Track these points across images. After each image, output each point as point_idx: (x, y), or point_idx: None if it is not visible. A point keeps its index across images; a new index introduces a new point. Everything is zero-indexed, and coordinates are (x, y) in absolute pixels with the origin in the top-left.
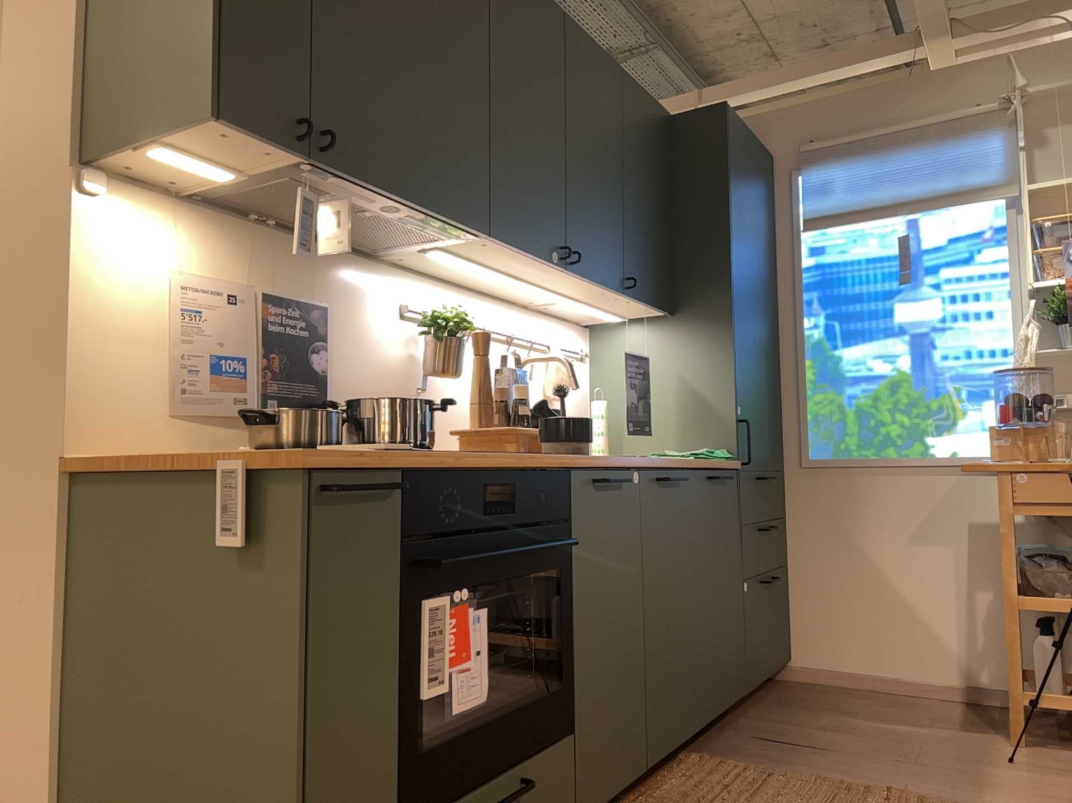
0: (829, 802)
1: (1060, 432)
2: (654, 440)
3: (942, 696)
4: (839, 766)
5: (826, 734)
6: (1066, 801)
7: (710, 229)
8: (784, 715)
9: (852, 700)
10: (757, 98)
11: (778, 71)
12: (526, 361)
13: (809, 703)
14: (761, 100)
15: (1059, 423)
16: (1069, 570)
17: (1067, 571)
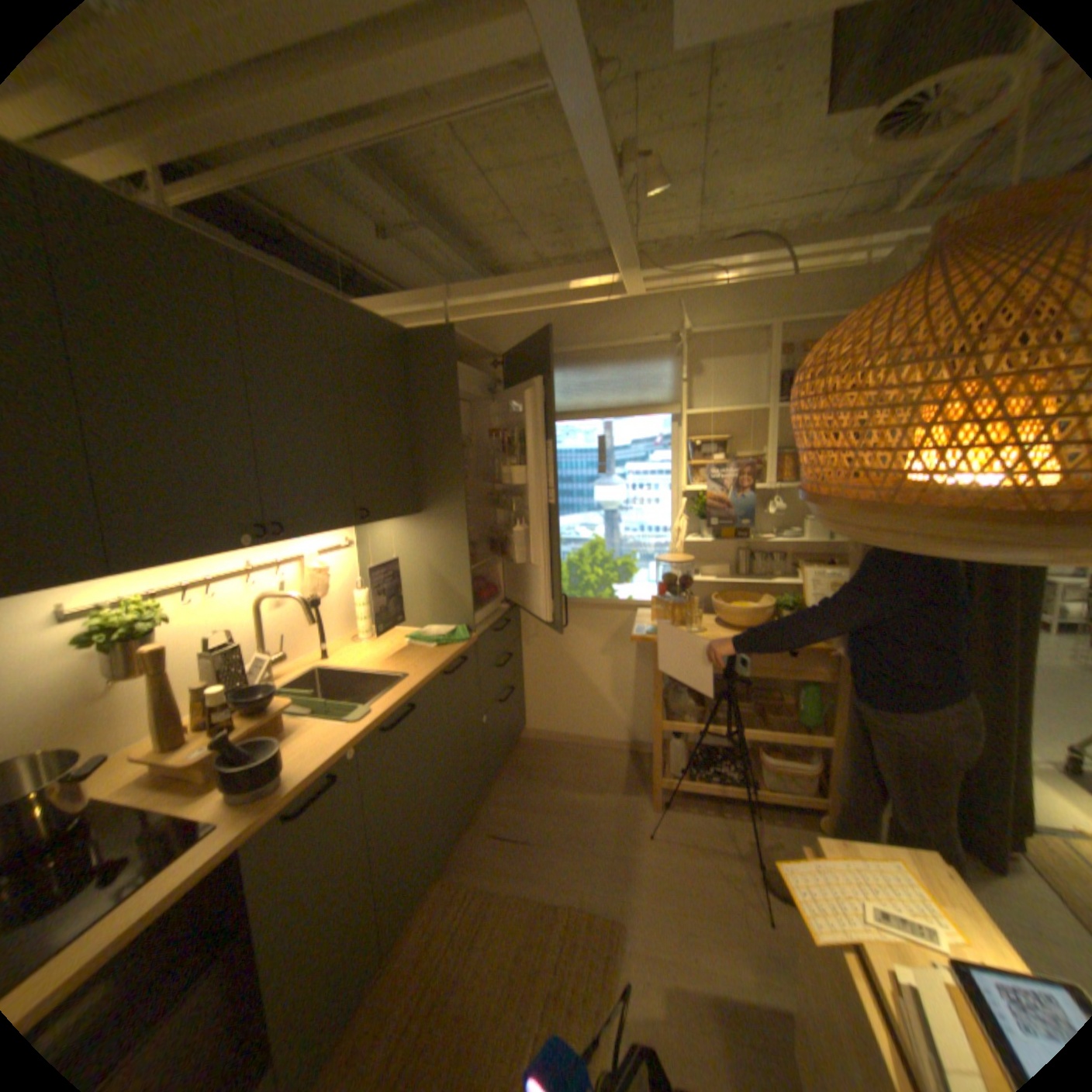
0: (524, 946)
1: (696, 605)
2: (410, 614)
3: (616, 749)
4: (540, 873)
5: (537, 822)
6: (680, 895)
7: (444, 443)
8: (513, 797)
9: (560, 763)
10: (494, 298)
11: (510, 277)
12: (263, 598)
13: (532, 774)
14: (498, 300)
15: (696, 599)
16: (694, 700)
17: (693, 704)
